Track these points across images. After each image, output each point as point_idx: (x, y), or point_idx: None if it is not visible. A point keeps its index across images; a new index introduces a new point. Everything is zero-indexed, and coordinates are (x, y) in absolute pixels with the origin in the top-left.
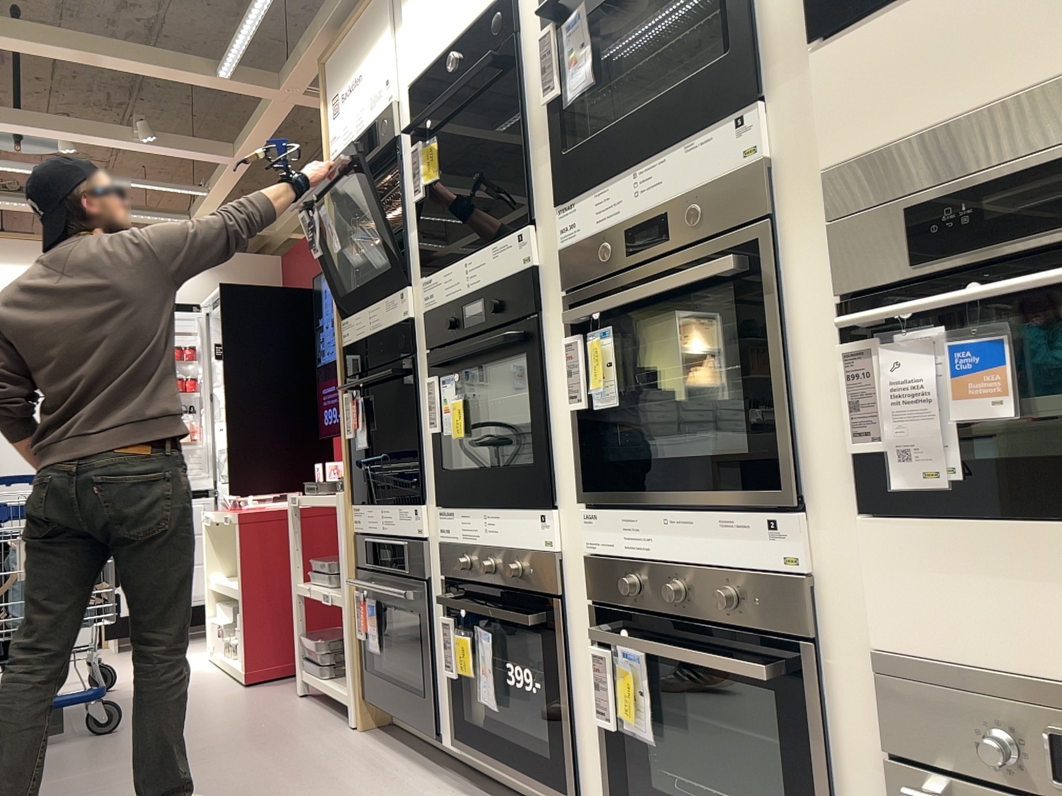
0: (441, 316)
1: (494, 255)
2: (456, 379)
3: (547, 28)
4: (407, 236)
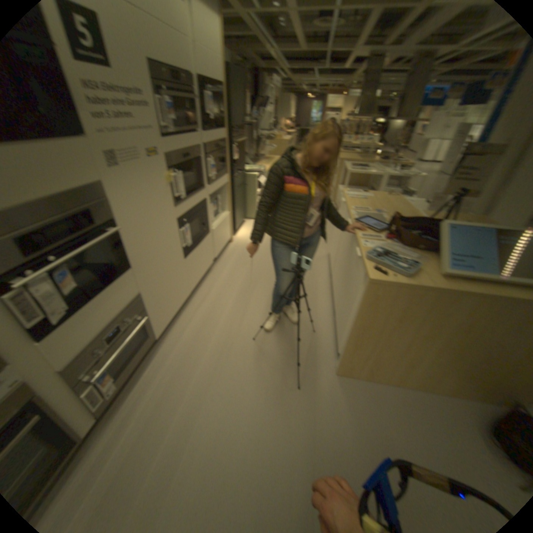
0: None
1: None
2: None
3: None
4: None
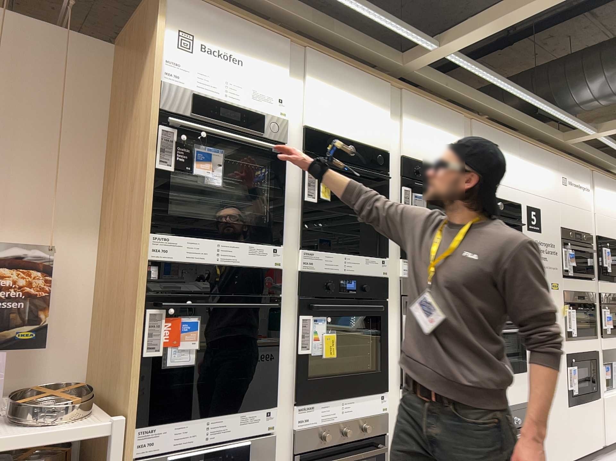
0: (320, 278)
1: (365, 261)
2: (326, 316)
3: (404, 189)
4: (286, 213)
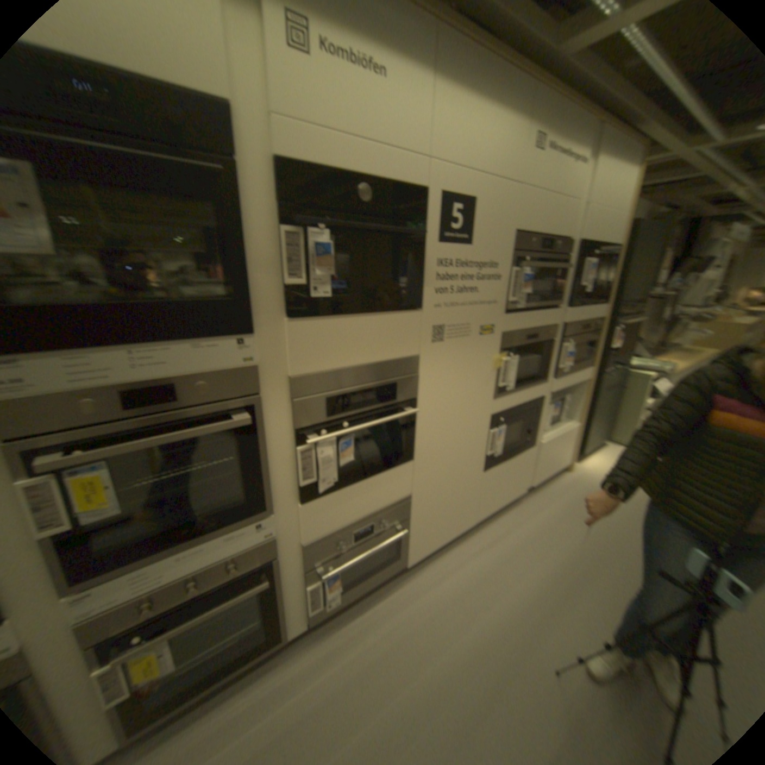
0: None
1: None
2: None
3: None
4: None
